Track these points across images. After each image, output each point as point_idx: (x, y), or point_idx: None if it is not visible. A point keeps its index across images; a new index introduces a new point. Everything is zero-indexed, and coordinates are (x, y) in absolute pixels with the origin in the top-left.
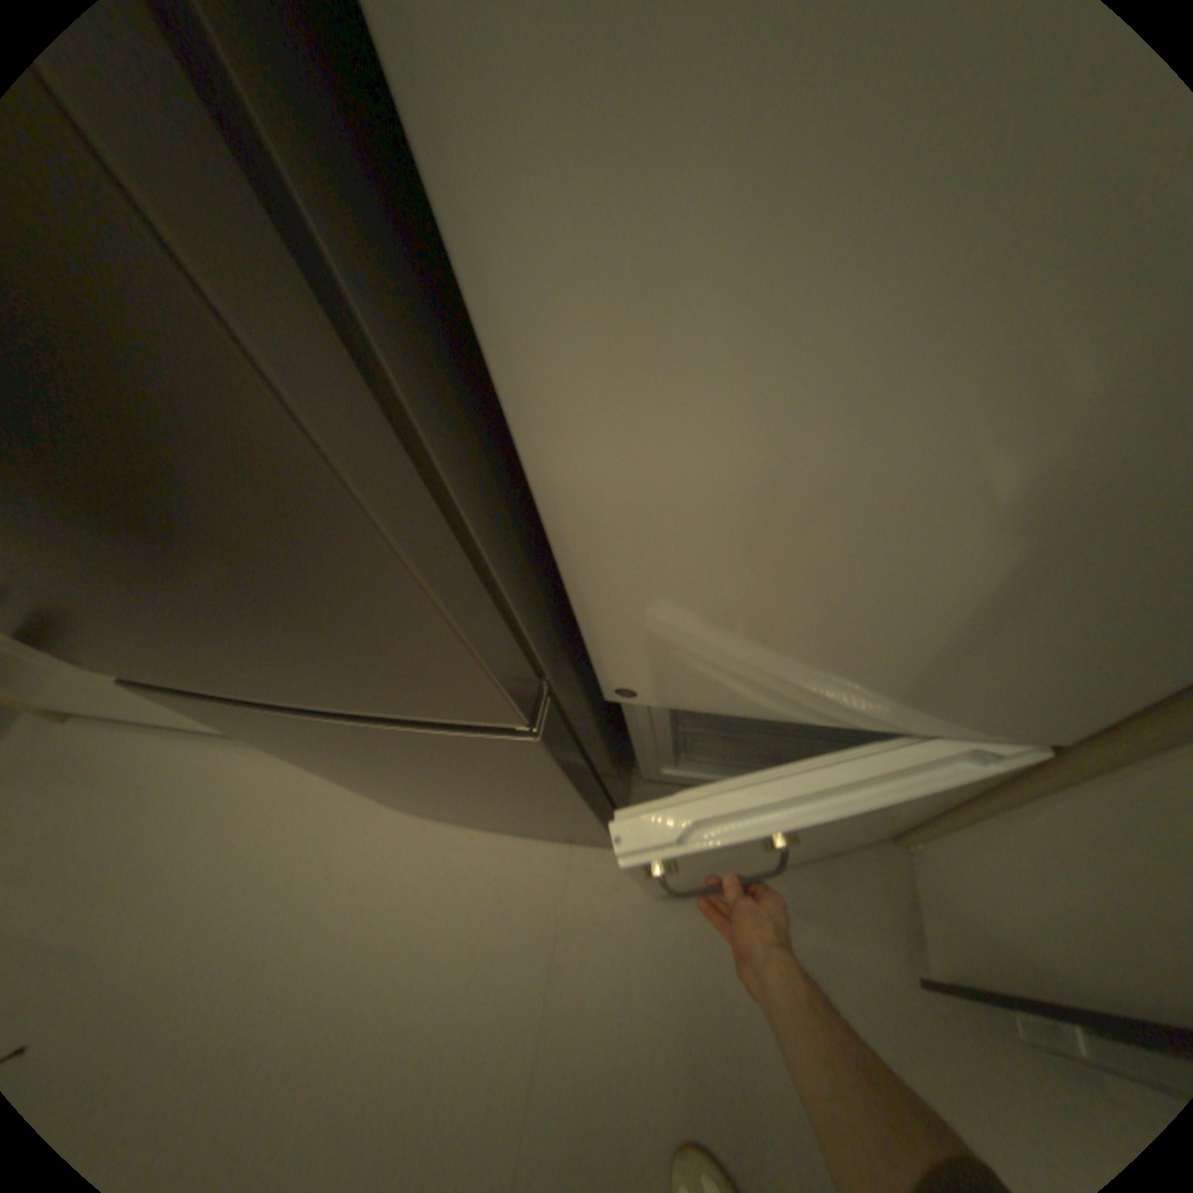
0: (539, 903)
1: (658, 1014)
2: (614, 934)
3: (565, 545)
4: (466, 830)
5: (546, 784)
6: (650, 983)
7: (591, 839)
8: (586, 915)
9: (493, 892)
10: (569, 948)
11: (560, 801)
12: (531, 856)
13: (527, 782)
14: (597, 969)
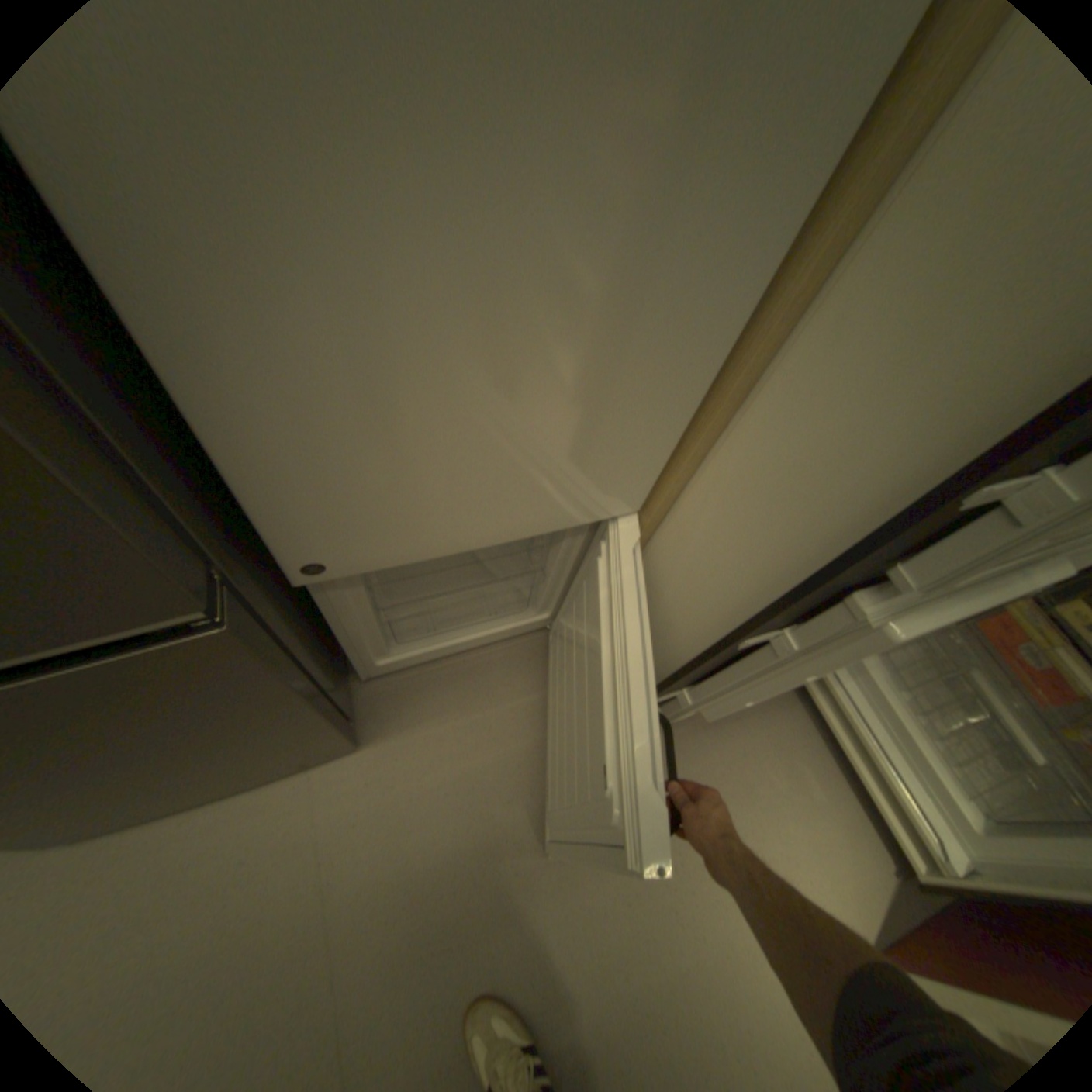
0: (287, 841)
1: (434, 862)
2: (375, 824)
3: (190, 390)
4: (170, 819)
5: (254, 693)
6: (420, 843)
7: (326, 755)
8: (342, 823)
9: (229, 860)
10: (334, 861)
11: (276, 710)
12: (263, 803)
13: (230, 700)
14: (368, 861)
